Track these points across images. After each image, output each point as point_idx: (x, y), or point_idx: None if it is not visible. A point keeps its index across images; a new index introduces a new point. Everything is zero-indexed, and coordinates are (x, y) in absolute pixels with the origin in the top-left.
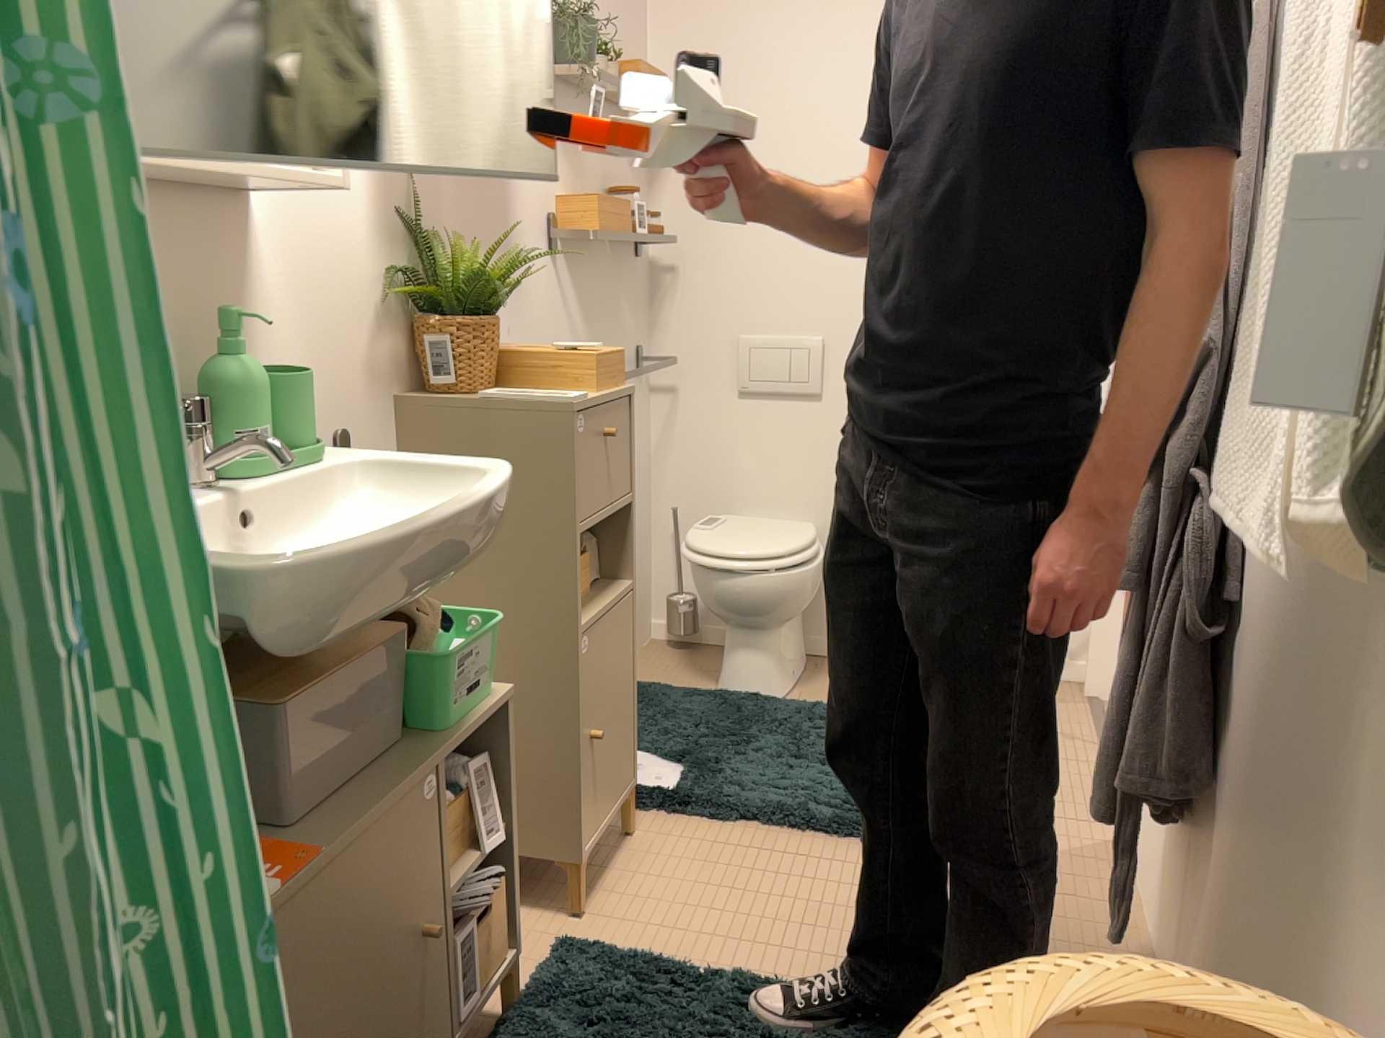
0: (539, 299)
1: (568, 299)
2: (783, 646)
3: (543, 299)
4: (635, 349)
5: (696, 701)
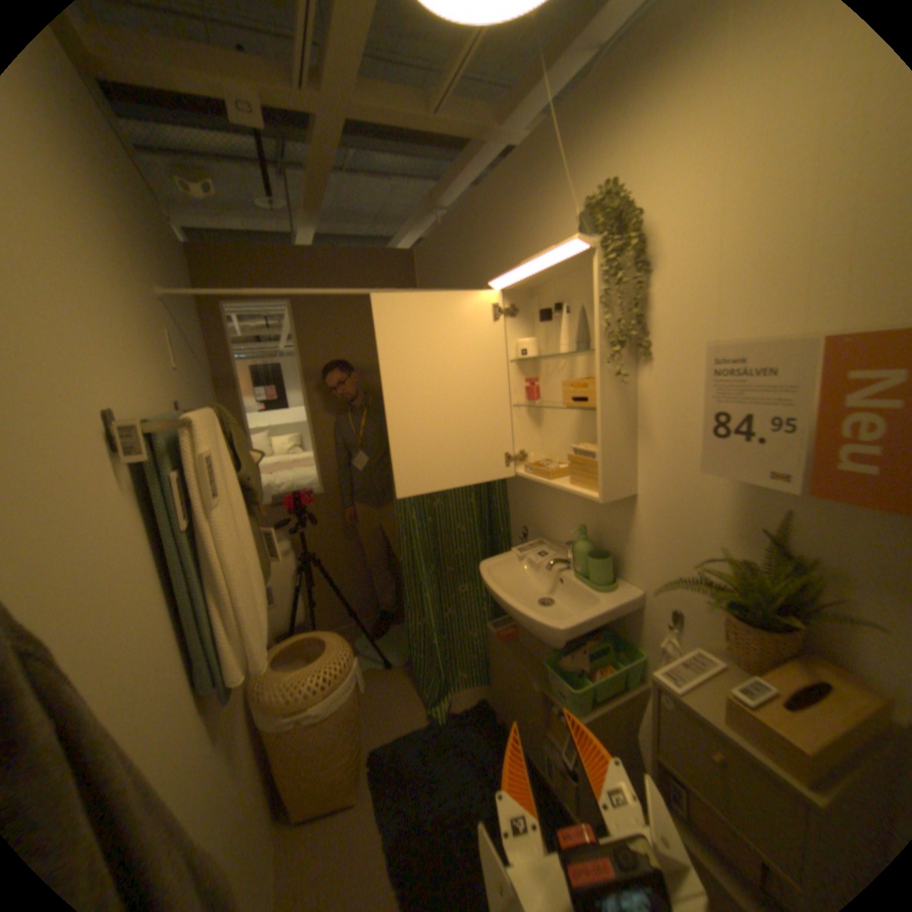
0: None
1: None
2: None
3: None
4: None
5: None
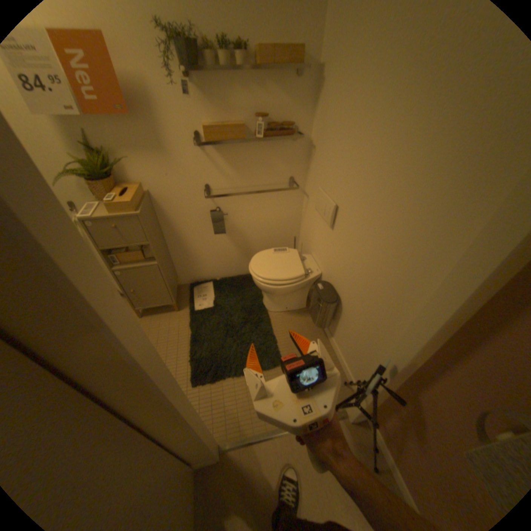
0: (186, 162)
1: (213, 160)
2: (278, 299)
3: (190, 162)
4: (285, 177)
5: (251, 293)
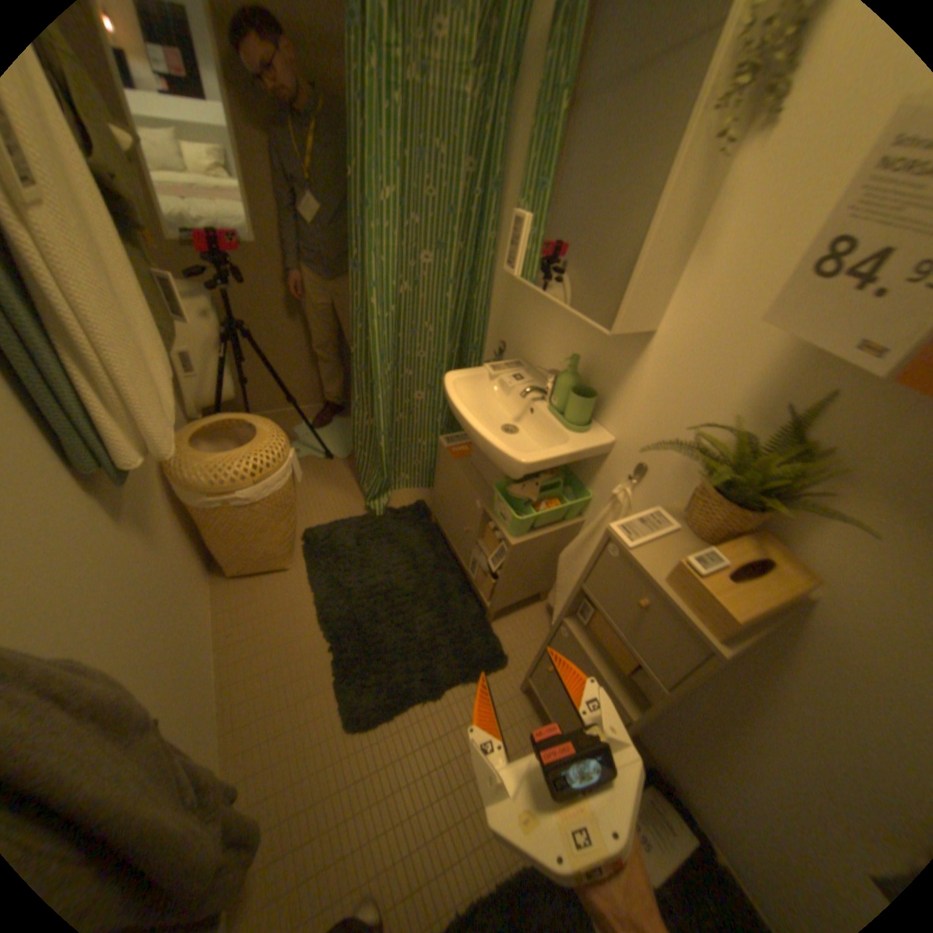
0: None
1: None
2: None
3: None
4: None
5: None
